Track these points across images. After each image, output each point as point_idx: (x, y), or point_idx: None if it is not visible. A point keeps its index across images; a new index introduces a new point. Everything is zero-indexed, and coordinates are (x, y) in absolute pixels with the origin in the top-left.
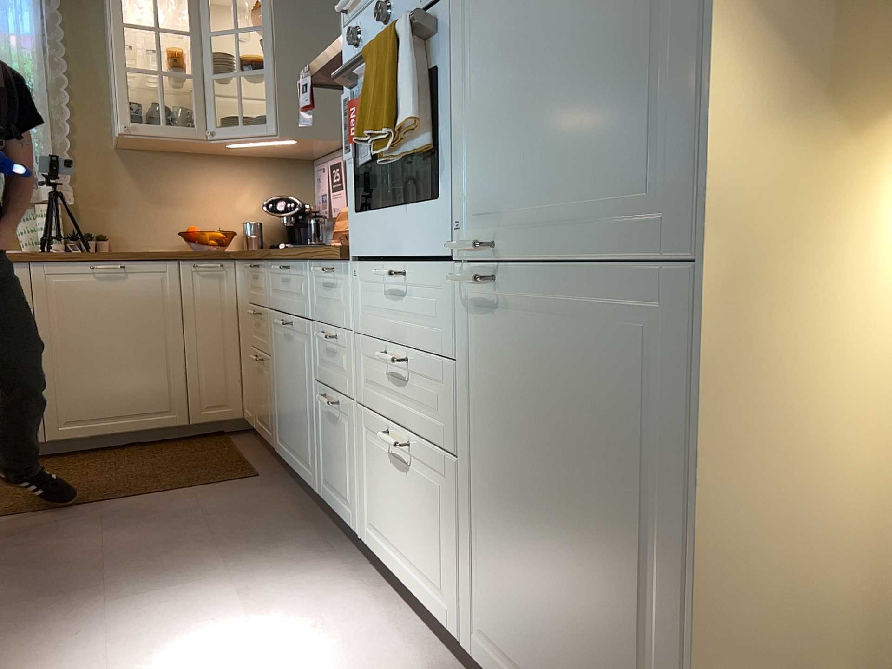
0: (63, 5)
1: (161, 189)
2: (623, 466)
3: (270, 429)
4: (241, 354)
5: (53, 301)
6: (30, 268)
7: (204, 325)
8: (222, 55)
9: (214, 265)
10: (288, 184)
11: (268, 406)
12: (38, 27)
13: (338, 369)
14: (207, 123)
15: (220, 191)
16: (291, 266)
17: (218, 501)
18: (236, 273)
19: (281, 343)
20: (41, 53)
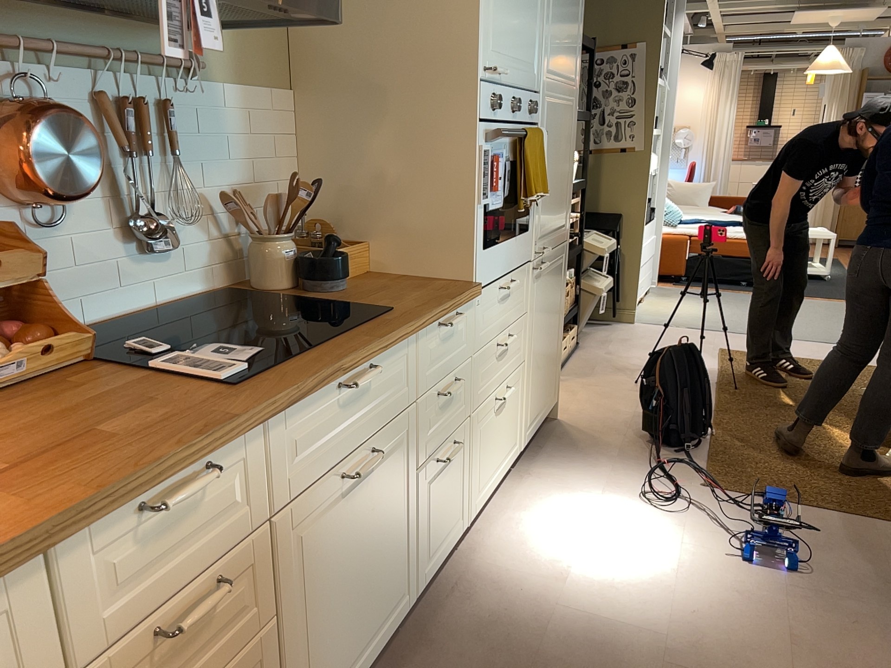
0: None
1: None
2: (556, 303)
3: None
4: None
5: None
6: None
7: None
8: None
9: None
10: None
11: None
12: None
13: (453, 409)
14: None
15: None
16: (378, 360)
17: None
18: None
19: (332, 523)
20: None
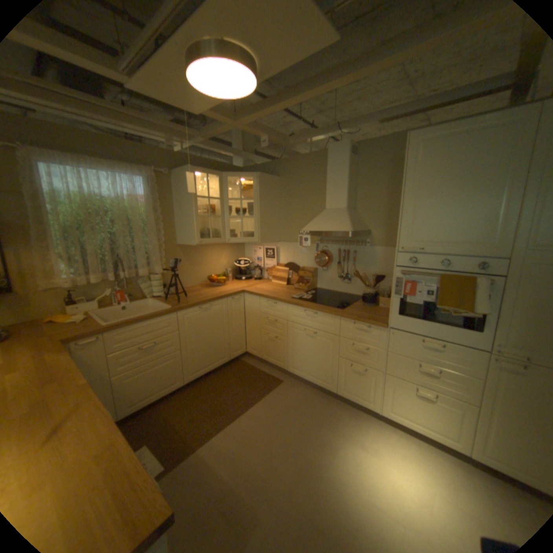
0: (154, 181)
1: (194, 260)
2: None
3: (281, 362)
4: (246, 329)
5: (186, 325)
6: (177, 314)
7: (234, 321)
8: (229, 207)
9: (239, 297)
10: (236, 251)
11: (281, 354)
12: (148, 193)
13: (366, 358)
14: (224, 236)
15: (214, 257)
16: (319, 313)
17: (286, 399)
18: (245, 298)
19: (301, 336)
20: (150, 205)
